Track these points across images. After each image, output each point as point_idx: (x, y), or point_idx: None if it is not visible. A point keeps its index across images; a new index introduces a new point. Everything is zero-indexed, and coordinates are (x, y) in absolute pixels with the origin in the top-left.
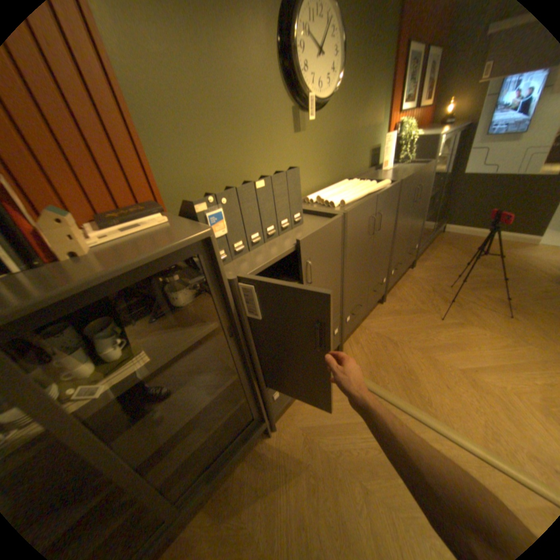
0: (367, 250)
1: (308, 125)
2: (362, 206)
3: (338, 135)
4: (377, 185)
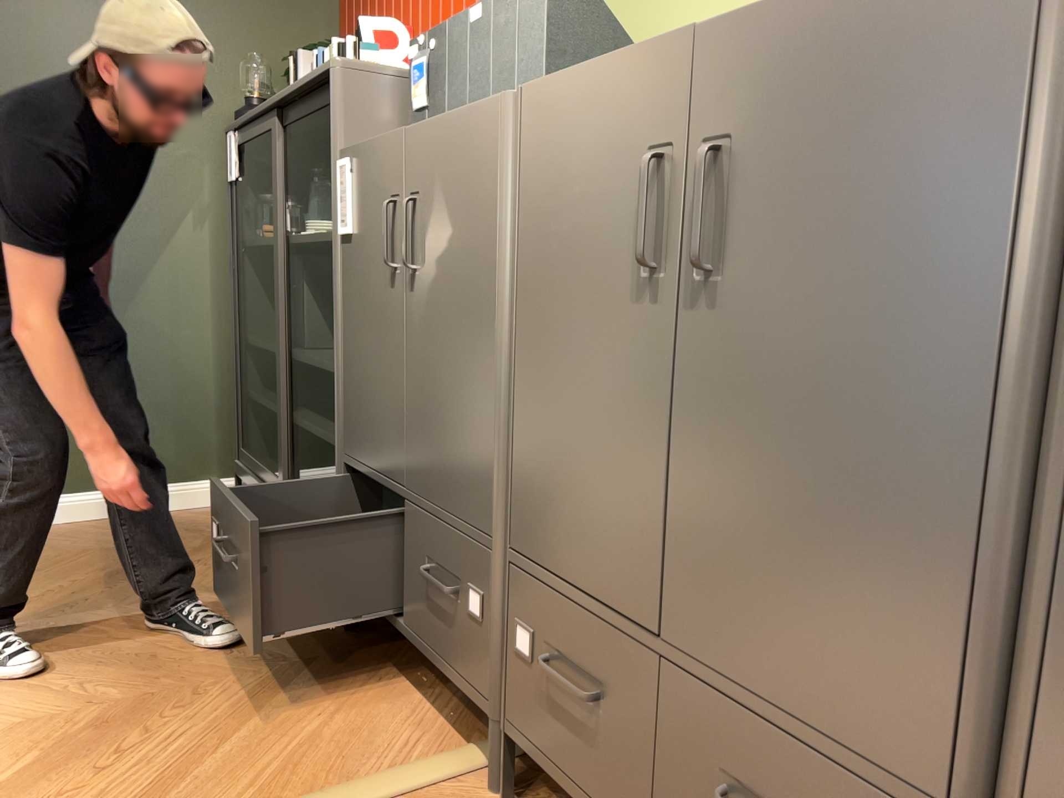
0: (625, 347)
1: None
2: (590, 78)
3: None
4: None
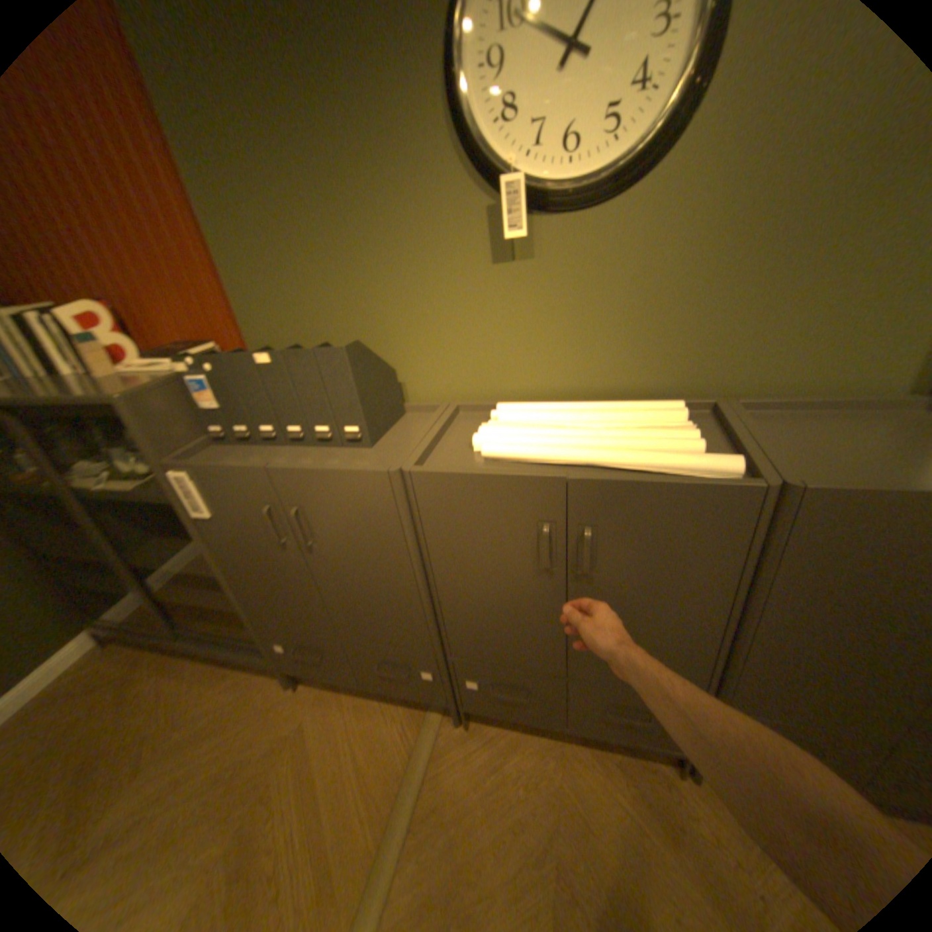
0: (531, 592)
1: (547, 243)
2: (482, 480)
3: (693, 269)
4: (656, 455)
